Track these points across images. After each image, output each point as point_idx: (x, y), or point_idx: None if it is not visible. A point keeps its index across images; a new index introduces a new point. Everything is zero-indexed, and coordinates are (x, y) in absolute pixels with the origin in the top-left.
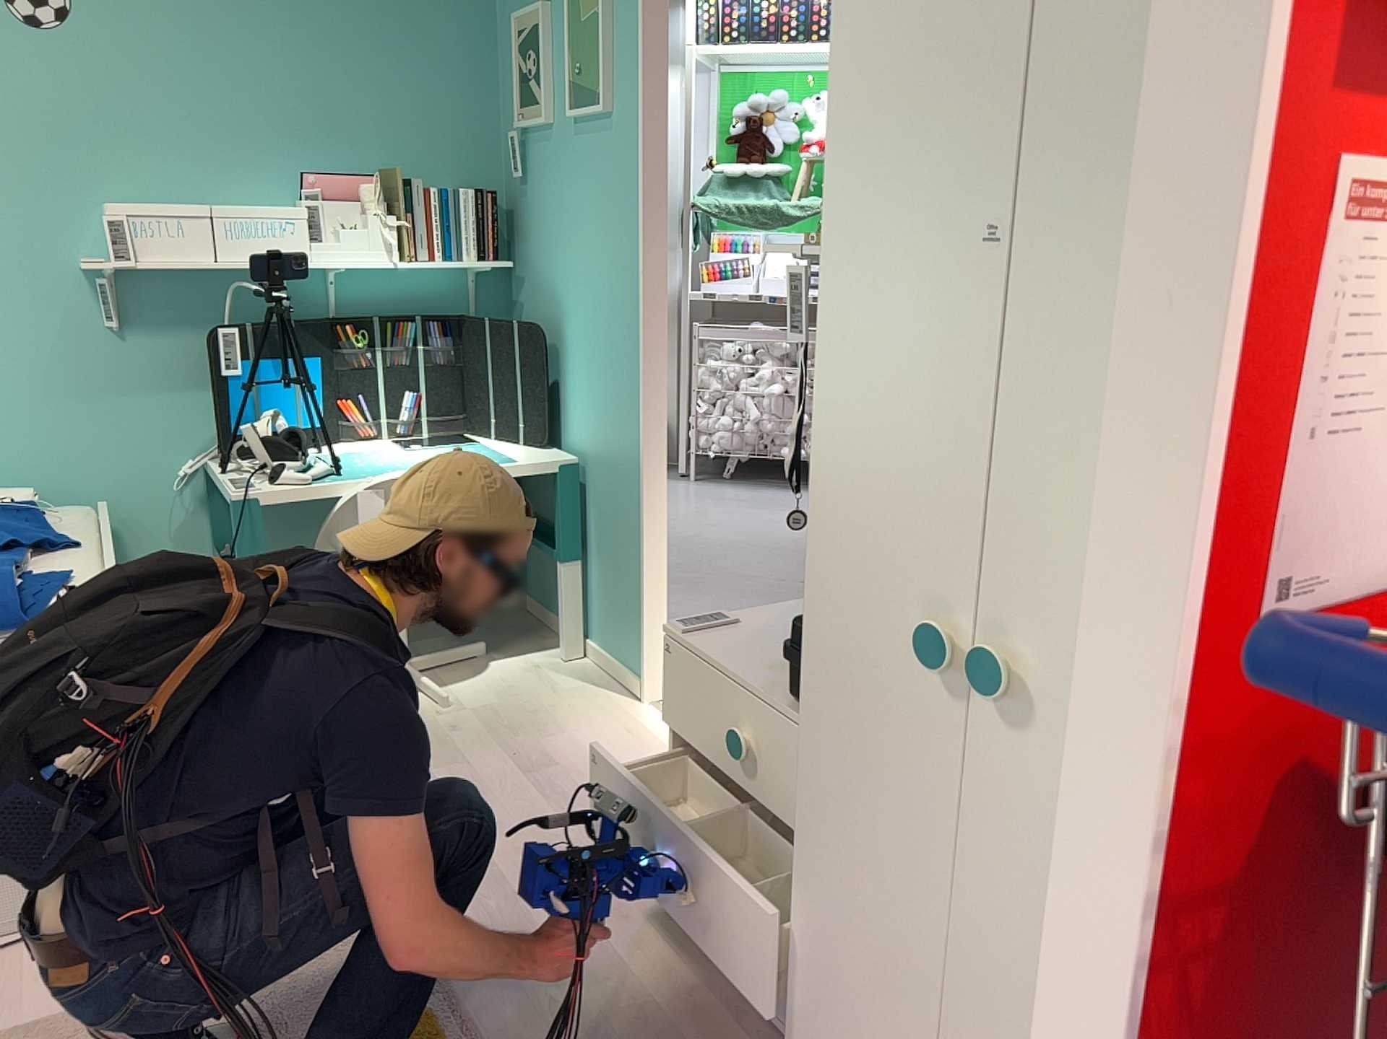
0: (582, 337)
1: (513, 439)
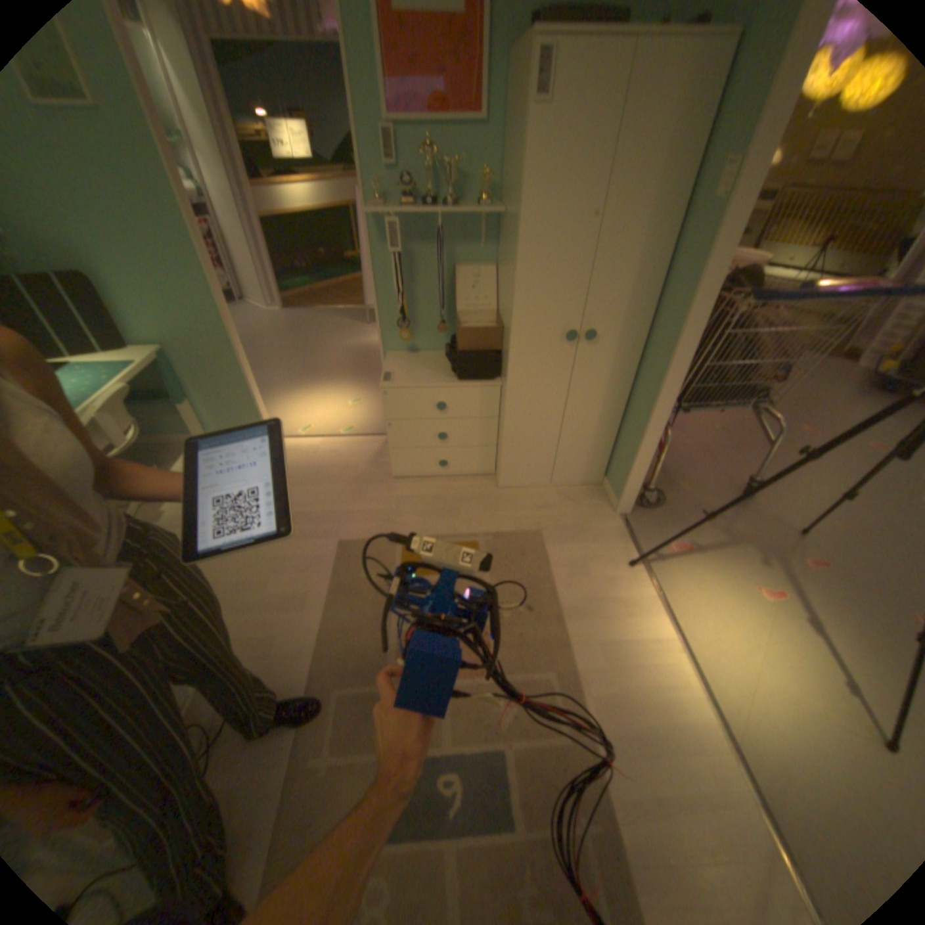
0: (124, 273)
1: (90, 351)
